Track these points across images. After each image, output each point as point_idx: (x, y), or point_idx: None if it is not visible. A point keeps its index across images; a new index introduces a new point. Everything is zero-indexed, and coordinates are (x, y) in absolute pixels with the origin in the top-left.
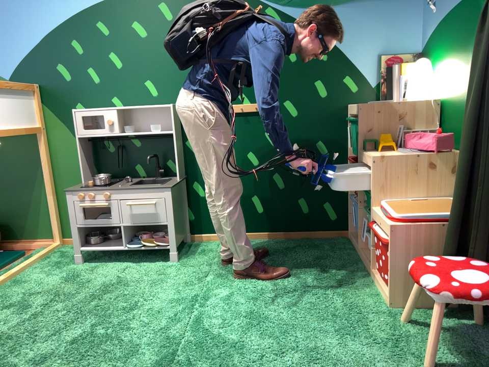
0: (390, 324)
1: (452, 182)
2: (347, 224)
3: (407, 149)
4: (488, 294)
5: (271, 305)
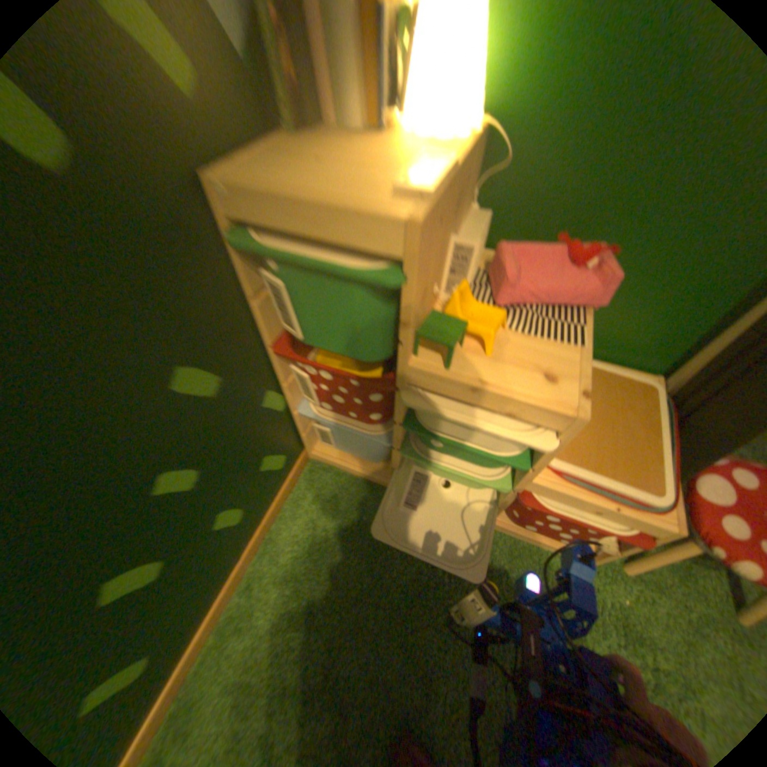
0: (634, 595)
1: None
2: (304, 444)
3: (525, 311)
4: None
5: None
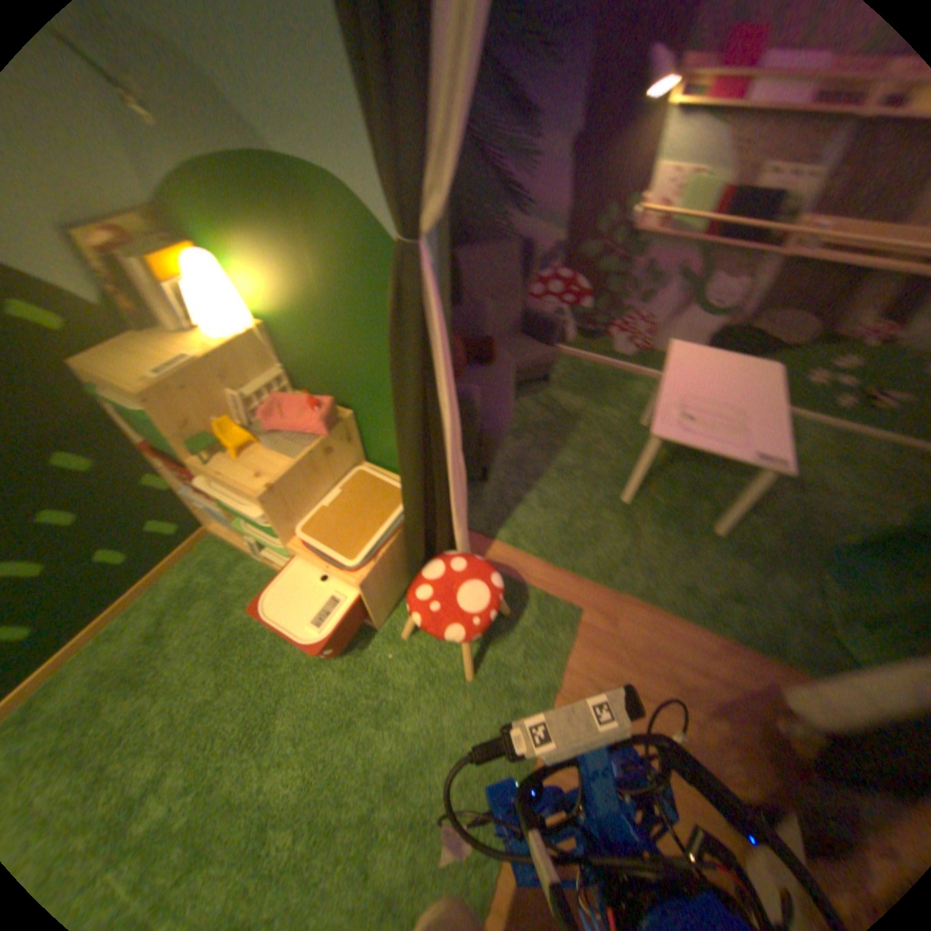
0: (399, 653)
1: (351, 451)
2: (197, 521)
3: (275, 436)
4: (499, 609)
5: (266, 777)
